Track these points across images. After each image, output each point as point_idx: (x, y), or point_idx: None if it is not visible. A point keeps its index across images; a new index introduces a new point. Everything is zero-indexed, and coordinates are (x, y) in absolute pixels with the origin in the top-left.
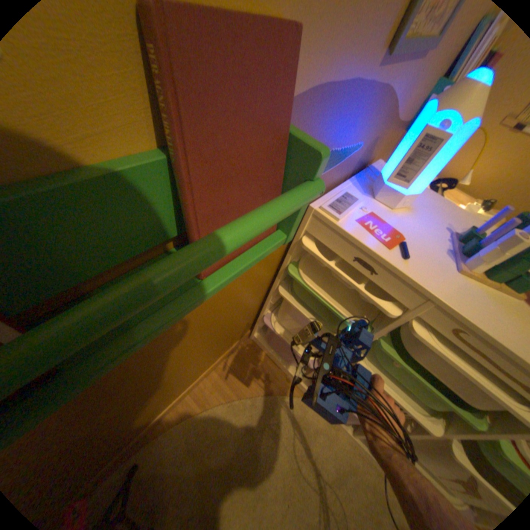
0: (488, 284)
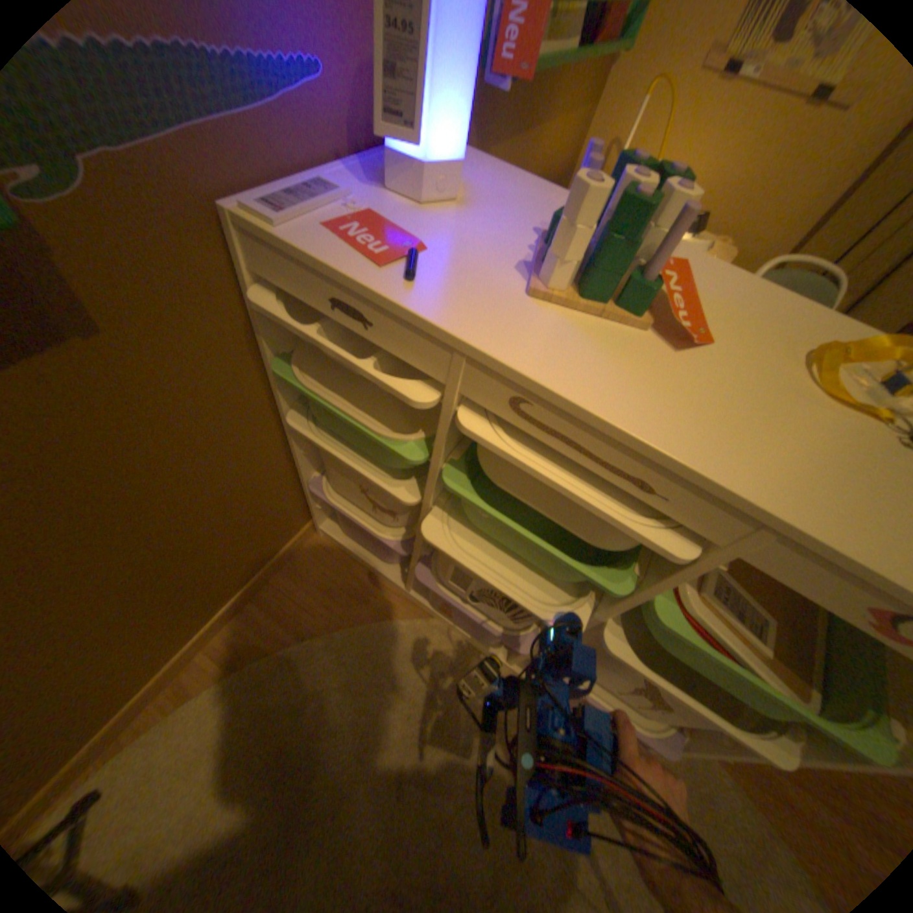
0: (577, 305)
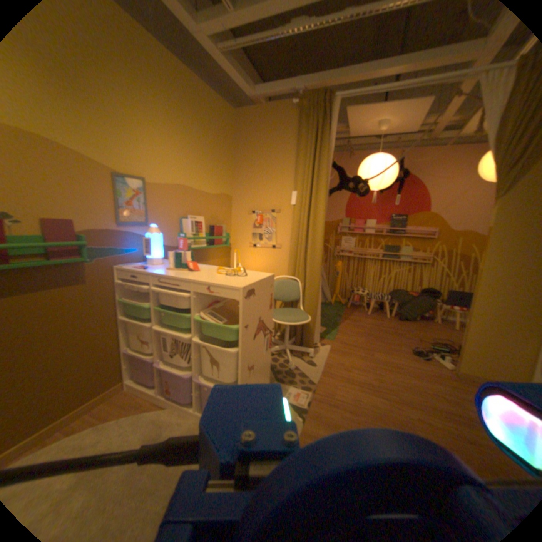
0: (173, 270)
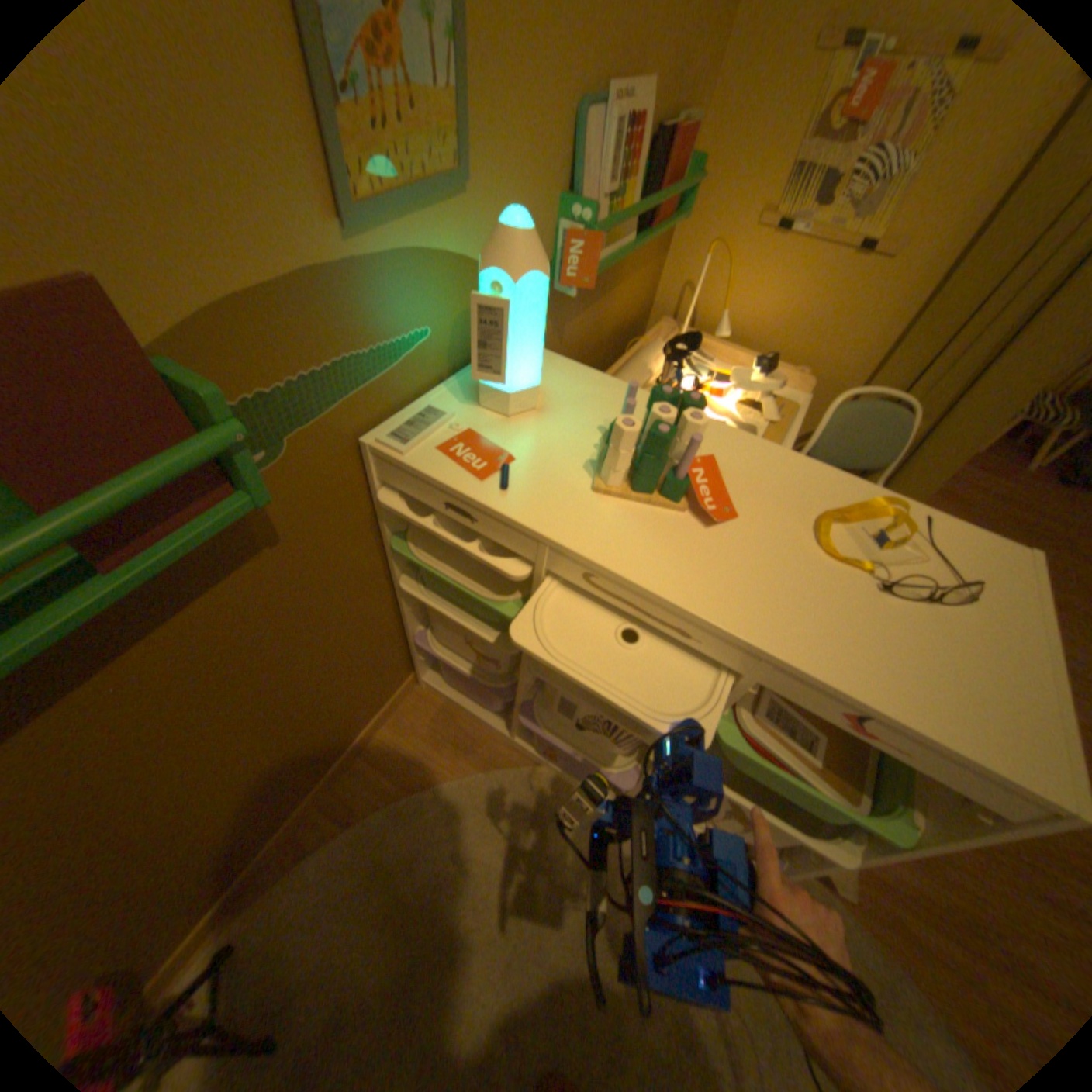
0: (629, 500)
